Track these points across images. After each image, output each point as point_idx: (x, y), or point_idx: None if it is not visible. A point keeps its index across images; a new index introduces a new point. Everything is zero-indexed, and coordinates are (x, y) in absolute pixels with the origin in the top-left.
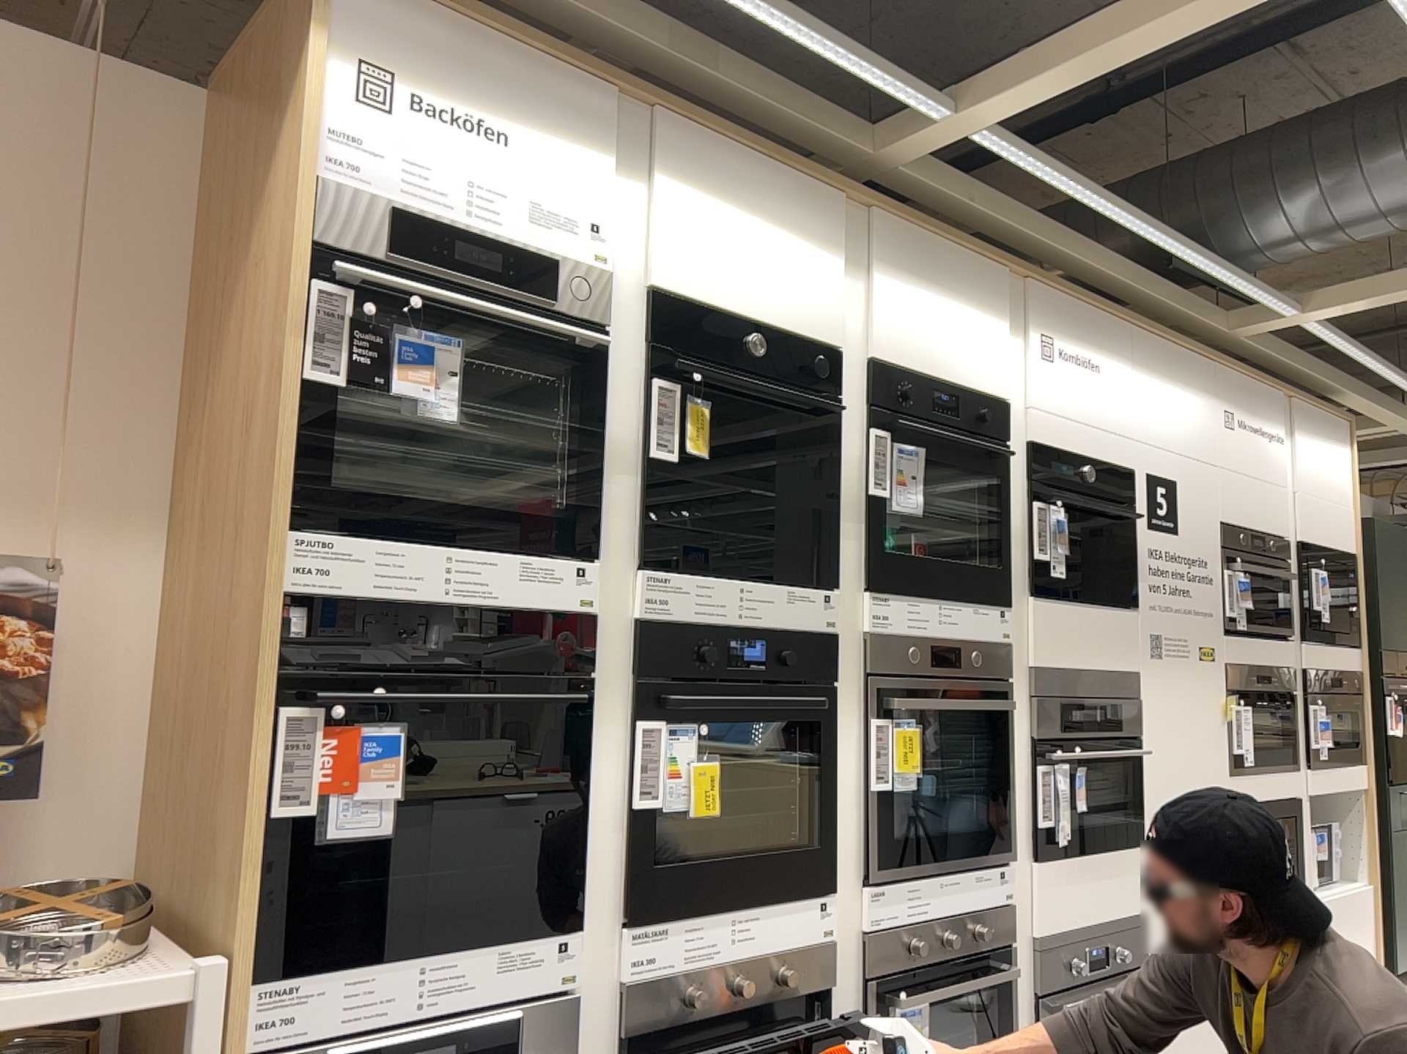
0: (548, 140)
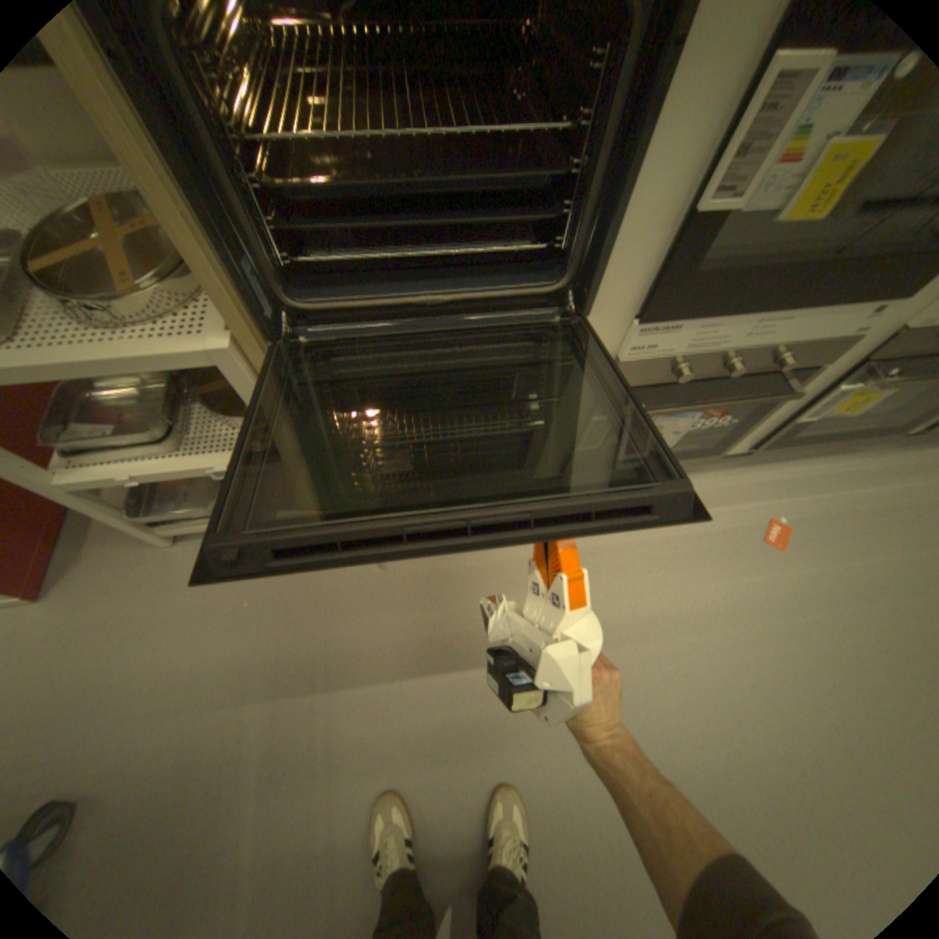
0: None
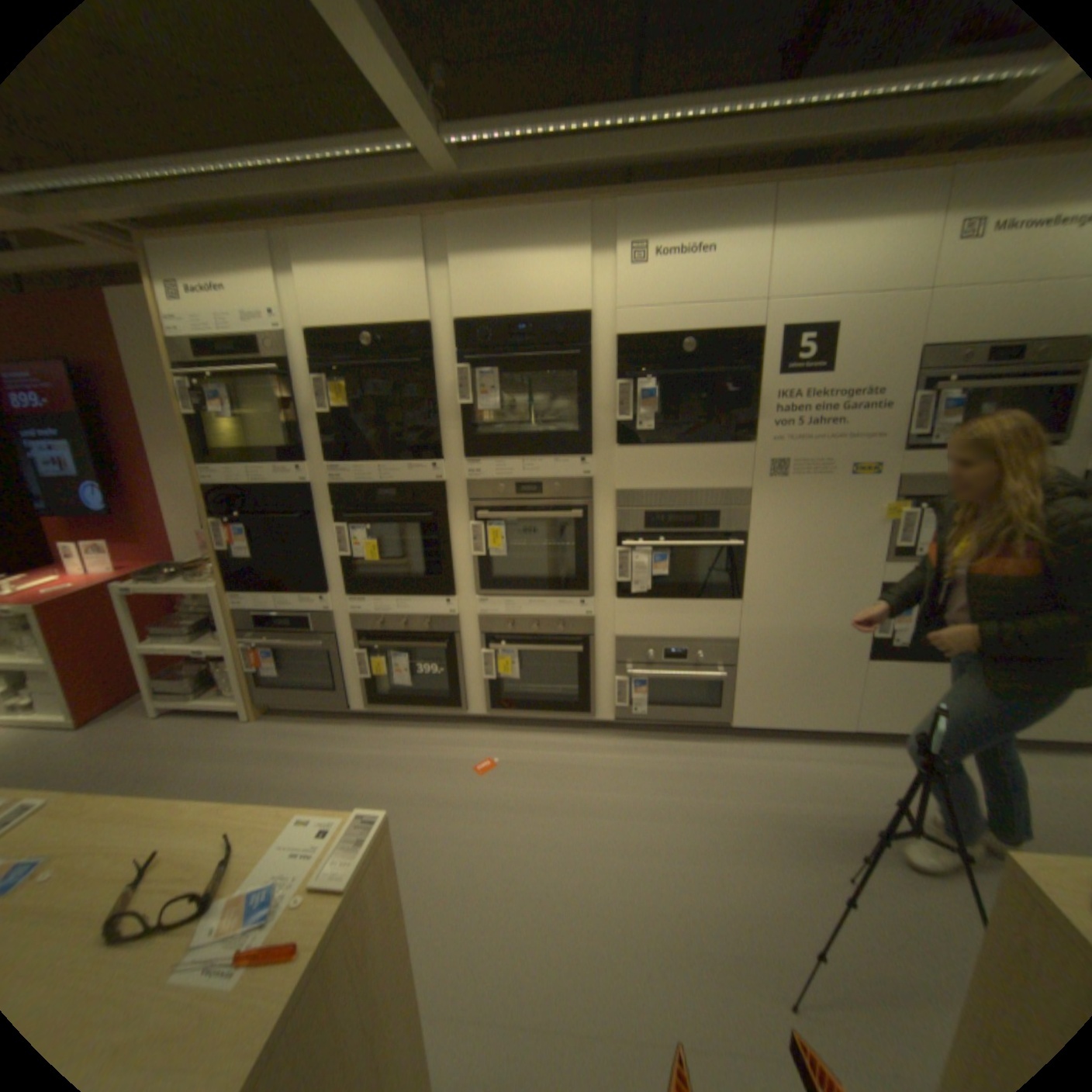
0: (231, 271)
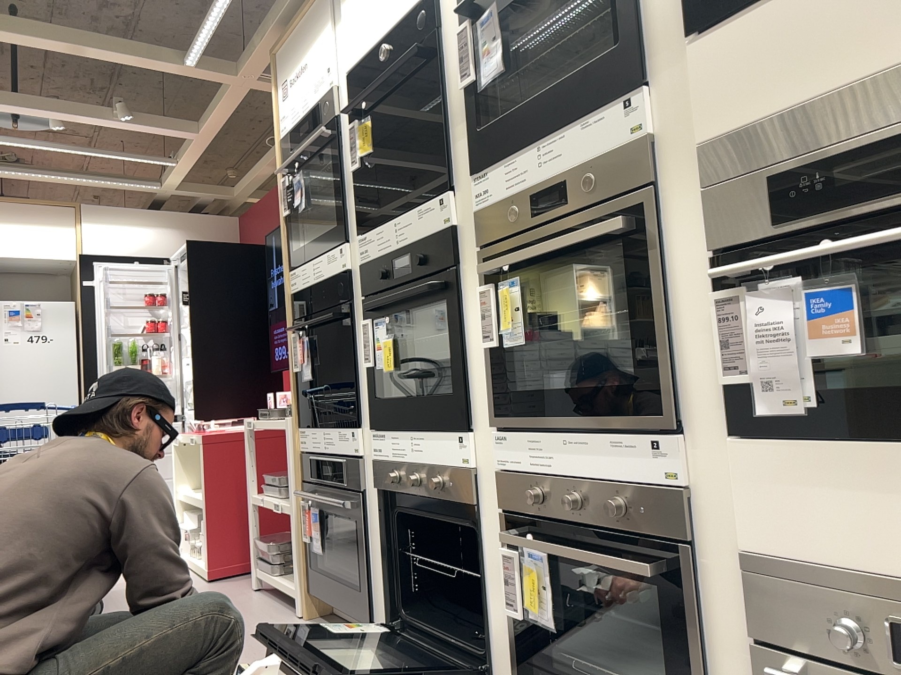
0: (310, 44)
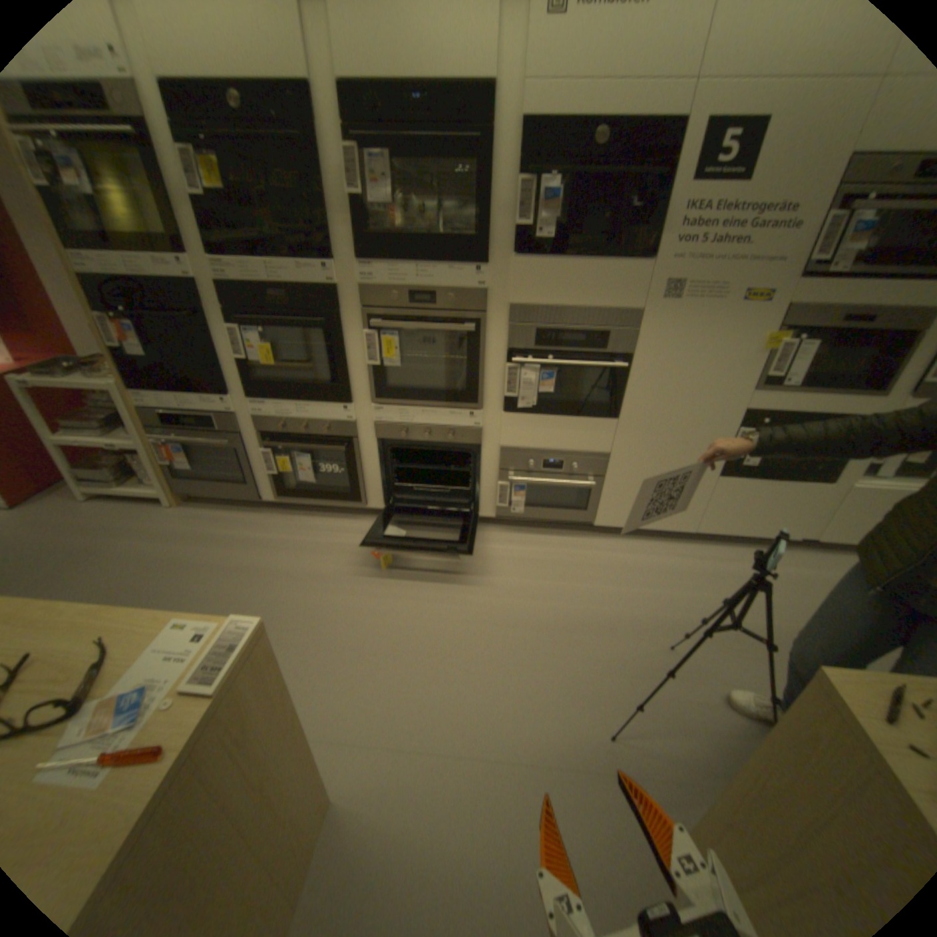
0: None
